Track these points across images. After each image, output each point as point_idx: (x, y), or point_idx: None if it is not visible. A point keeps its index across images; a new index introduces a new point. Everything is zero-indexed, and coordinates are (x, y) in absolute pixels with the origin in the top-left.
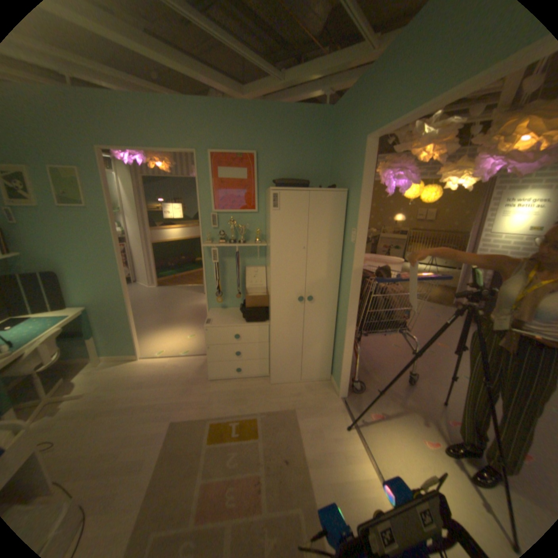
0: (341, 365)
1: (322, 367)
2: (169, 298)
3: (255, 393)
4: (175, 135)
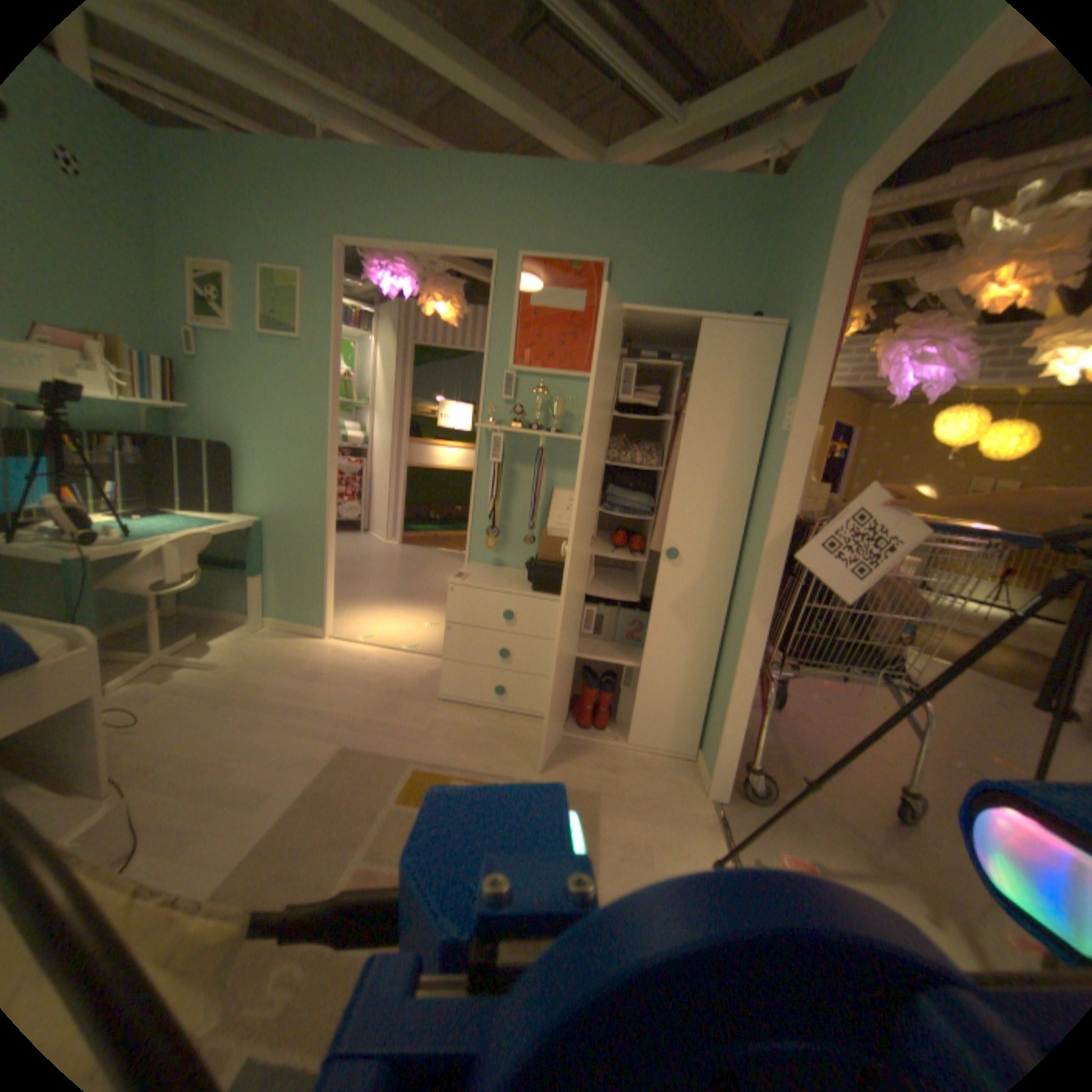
0: (723, 723)
1: (680, 726)
2: (414, 564)
3: (523, 743)
4: (466, 224)
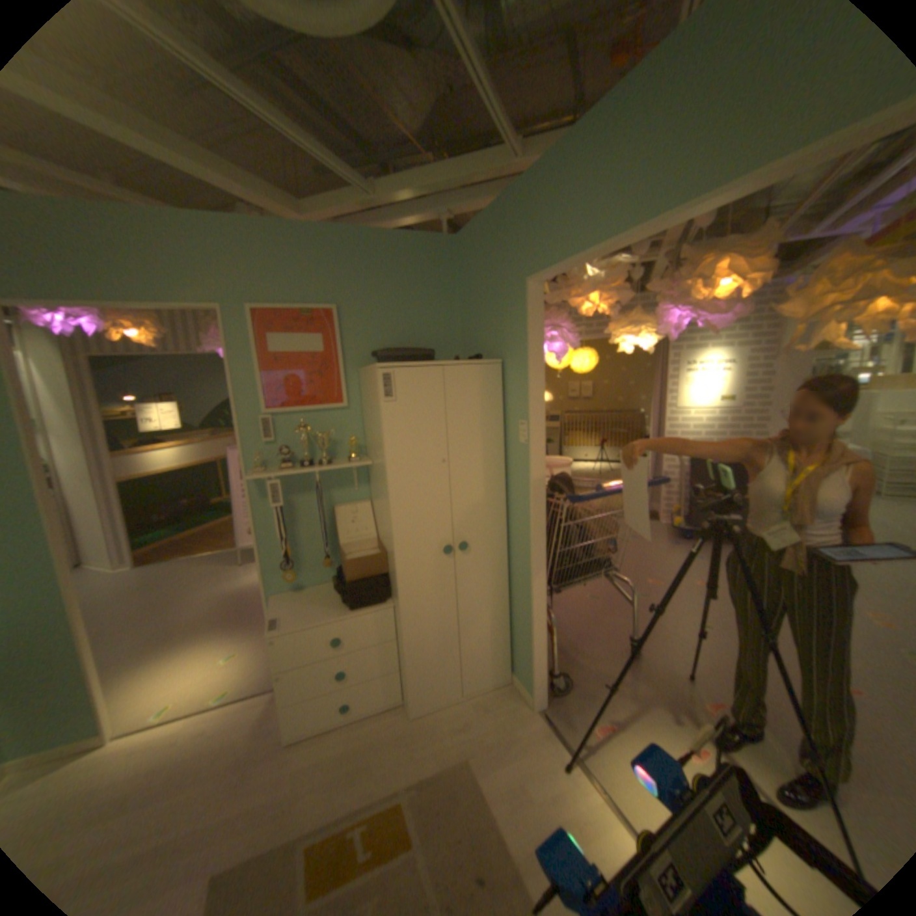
0: (531, 654)
1: (497, 664)
2: (166, 587)
3: (385, 746)
4: (177, 279)
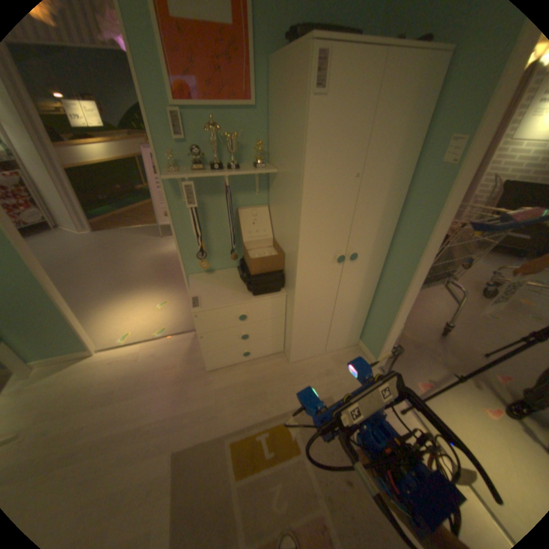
0: (384, 335)
1: (351, 334)
2: (113, 248)
3: (275, 379)
4: None
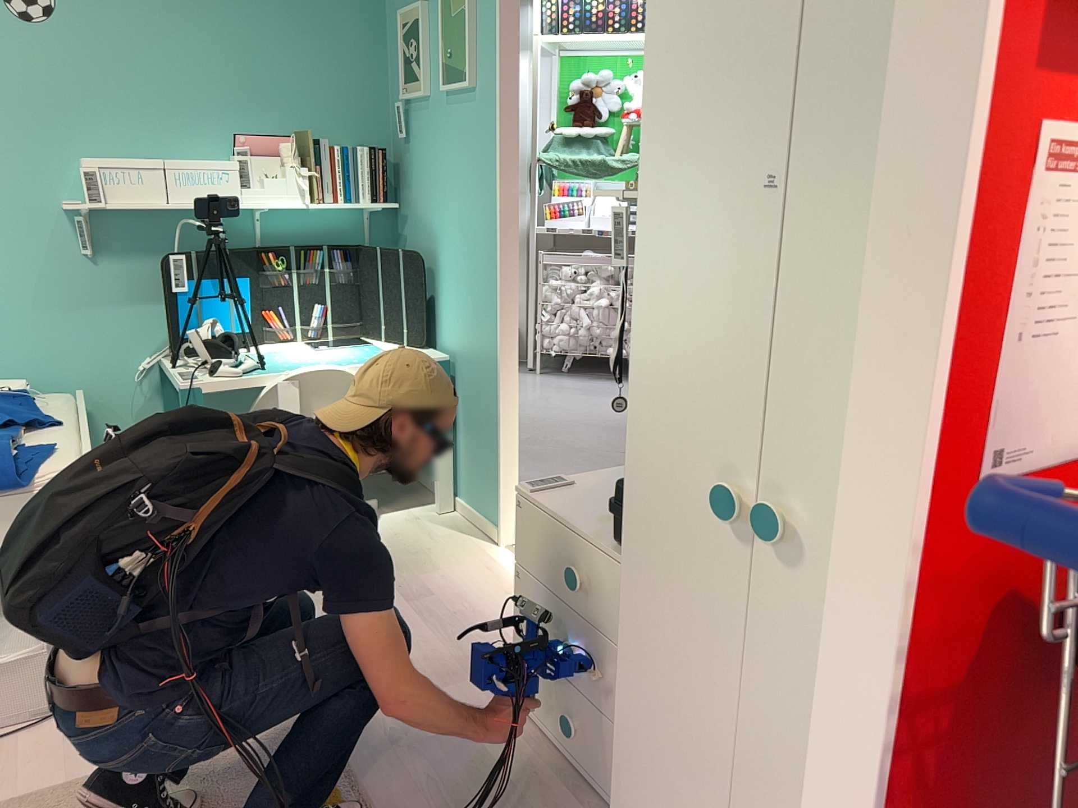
0: None
1: None
2: None
3: None
4: None
